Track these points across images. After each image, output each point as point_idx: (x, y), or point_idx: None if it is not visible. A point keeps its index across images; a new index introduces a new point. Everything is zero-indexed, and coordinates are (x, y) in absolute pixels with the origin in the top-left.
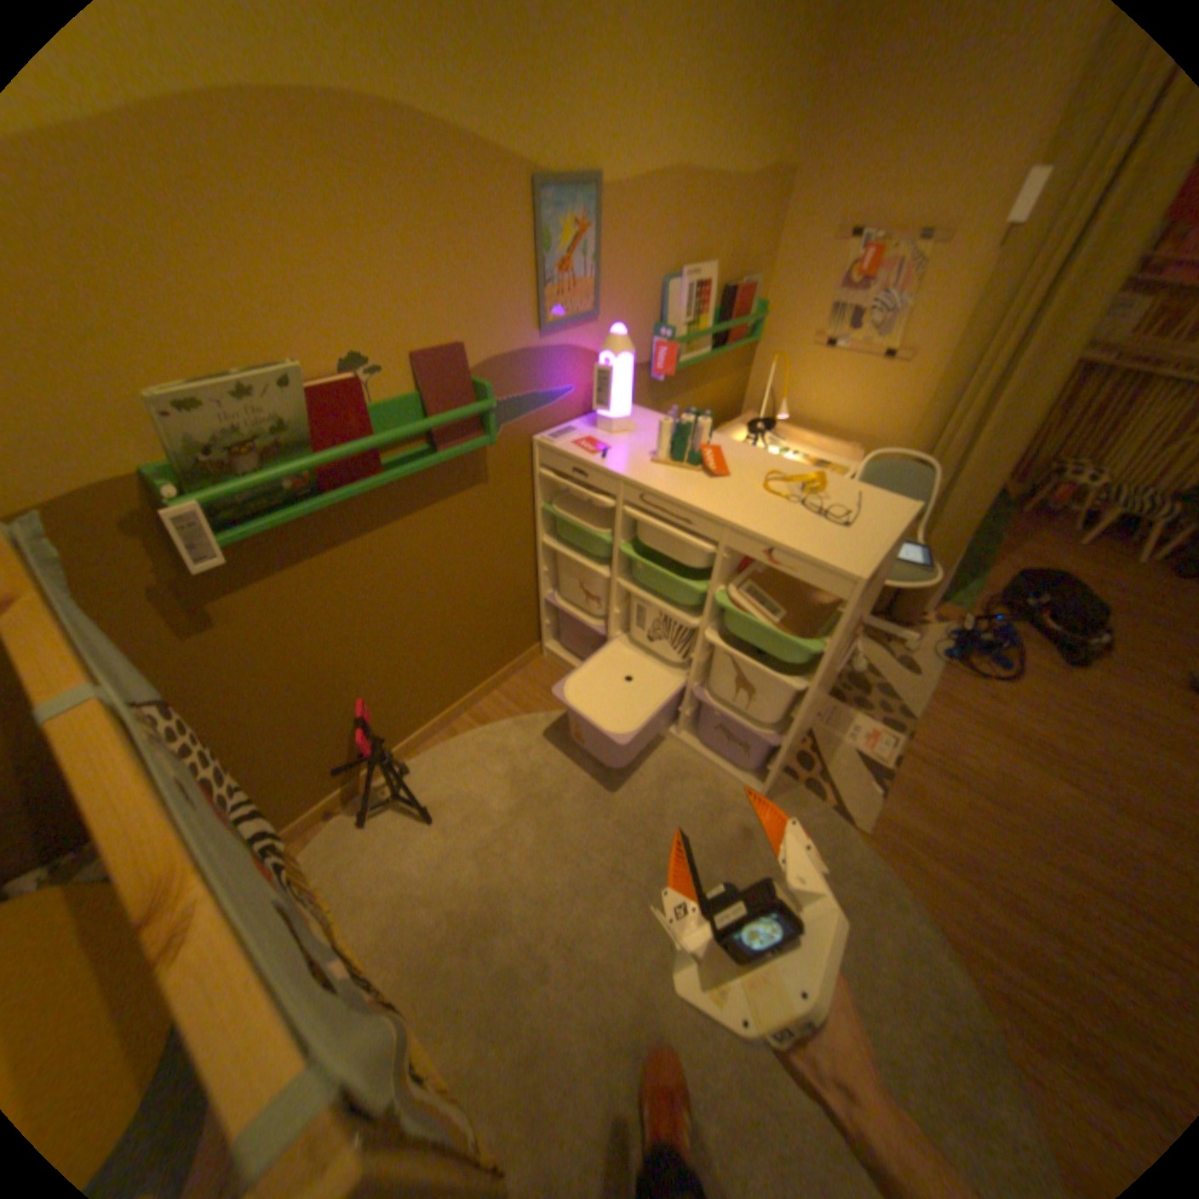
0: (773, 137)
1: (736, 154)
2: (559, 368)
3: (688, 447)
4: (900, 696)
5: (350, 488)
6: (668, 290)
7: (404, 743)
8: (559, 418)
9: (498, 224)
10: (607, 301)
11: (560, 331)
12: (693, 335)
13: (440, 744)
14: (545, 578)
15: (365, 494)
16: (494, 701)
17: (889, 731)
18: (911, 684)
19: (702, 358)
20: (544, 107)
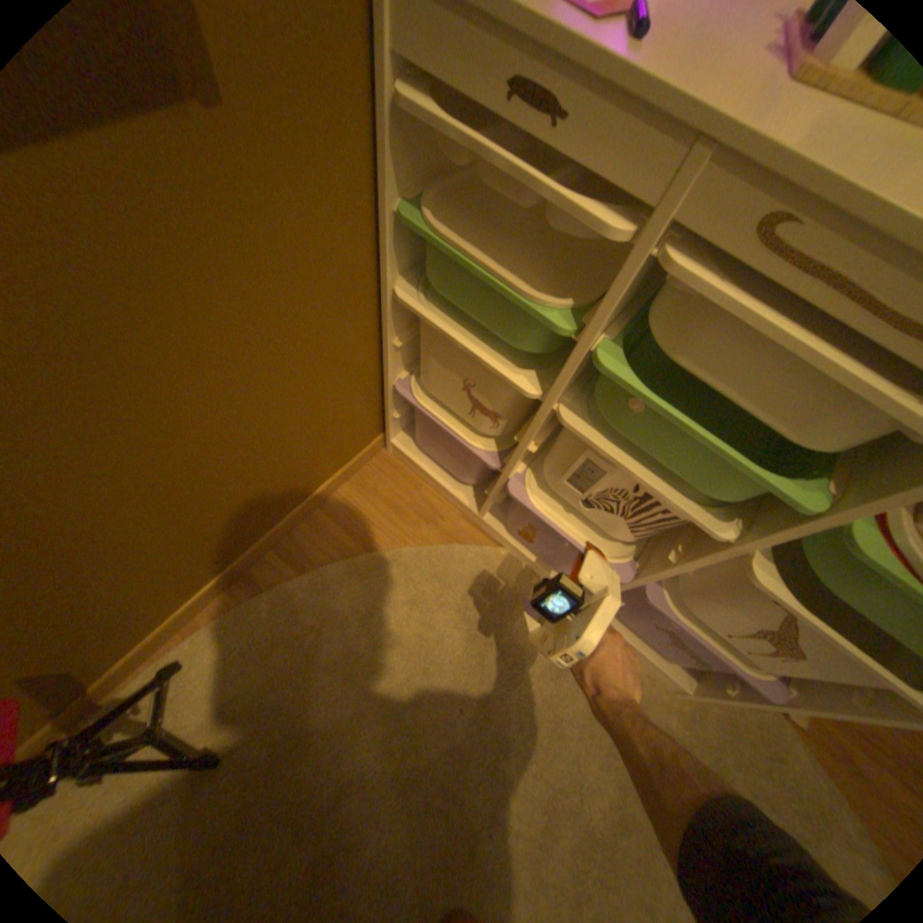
0: None
1: None
2: None
3: None
4: None
5: None
6: None
7: (166, 624)
8: None
9: None
10: None
11: None
12: None
13: (232, 610)
14: (397, 354)
15: None
16: (316, 527)
17: None
18: None
19: None
20: None
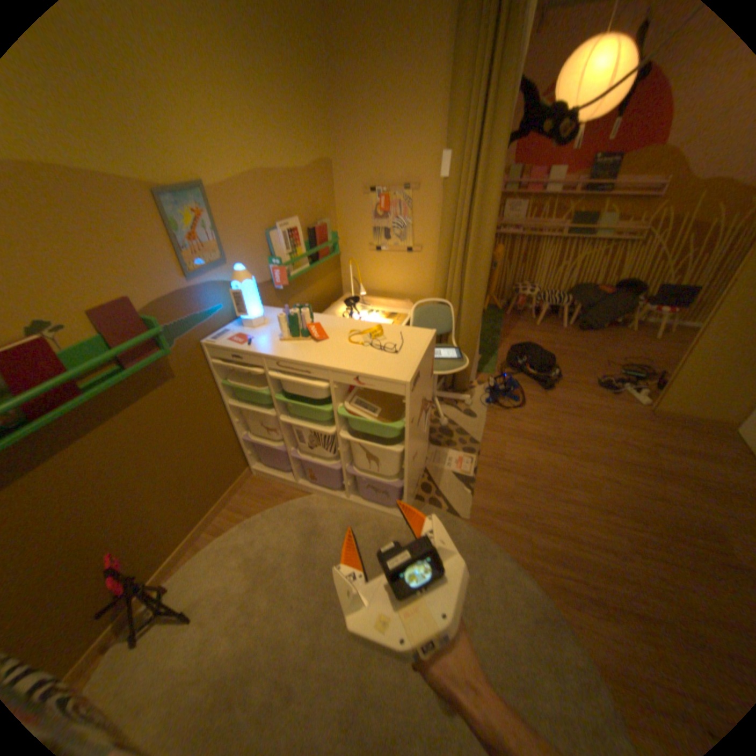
0: (310, 145)
1: (290, 157)
2: (207, 295)
3: (300, 326)
4: (468, 432)
5: (54, 410)
6: (270, 236)
7: (158, 570)
8: (217, 325)
9: (132, 219)
10: (229, 250)
11: (201, 273)
12: (295, 258)
13: (187, 561)
14: (238, 425)
15: (73, 410)
16: (223, 516)
17: (466, 455)
18: (472, 424)
19: (305, 270)
20: (146, 148)
